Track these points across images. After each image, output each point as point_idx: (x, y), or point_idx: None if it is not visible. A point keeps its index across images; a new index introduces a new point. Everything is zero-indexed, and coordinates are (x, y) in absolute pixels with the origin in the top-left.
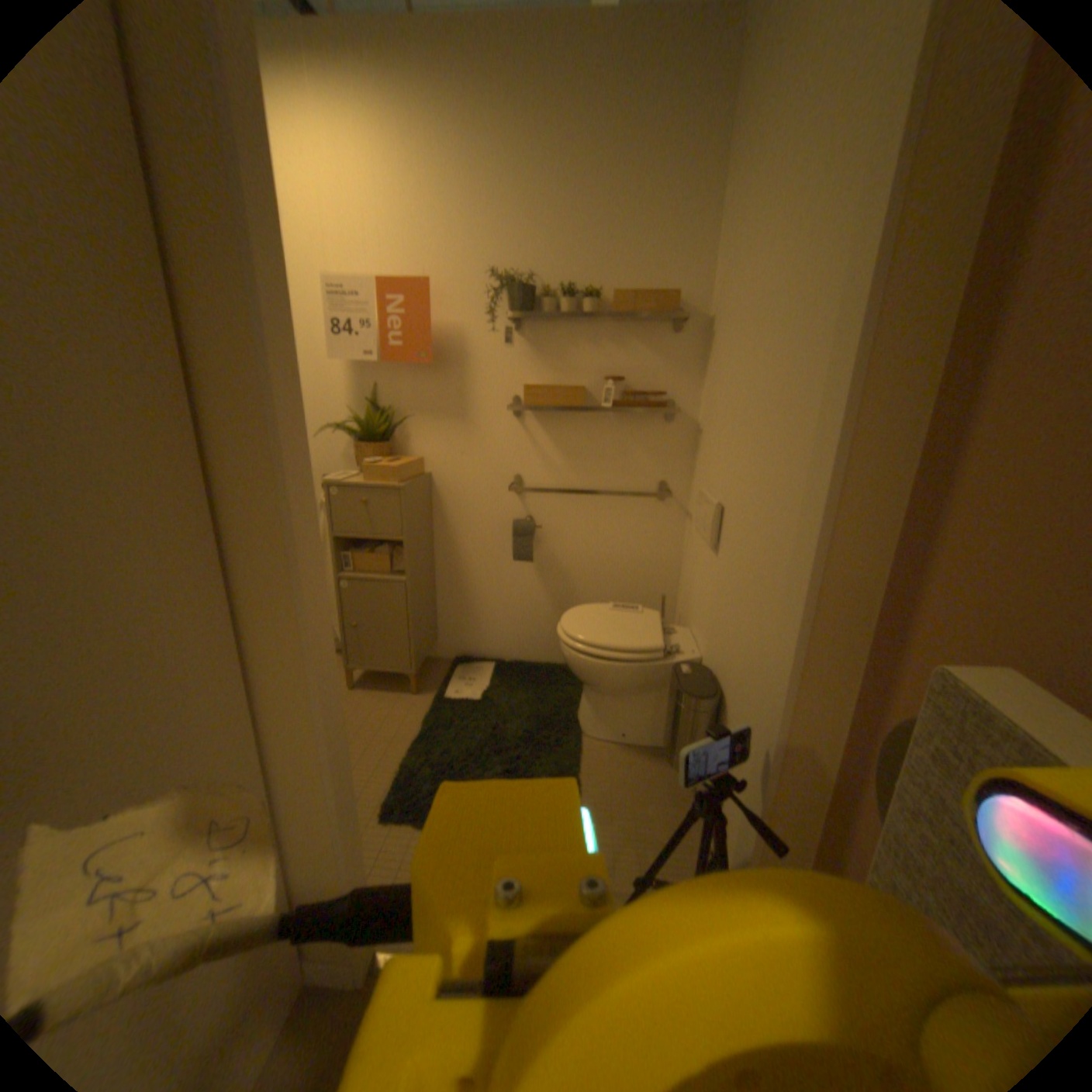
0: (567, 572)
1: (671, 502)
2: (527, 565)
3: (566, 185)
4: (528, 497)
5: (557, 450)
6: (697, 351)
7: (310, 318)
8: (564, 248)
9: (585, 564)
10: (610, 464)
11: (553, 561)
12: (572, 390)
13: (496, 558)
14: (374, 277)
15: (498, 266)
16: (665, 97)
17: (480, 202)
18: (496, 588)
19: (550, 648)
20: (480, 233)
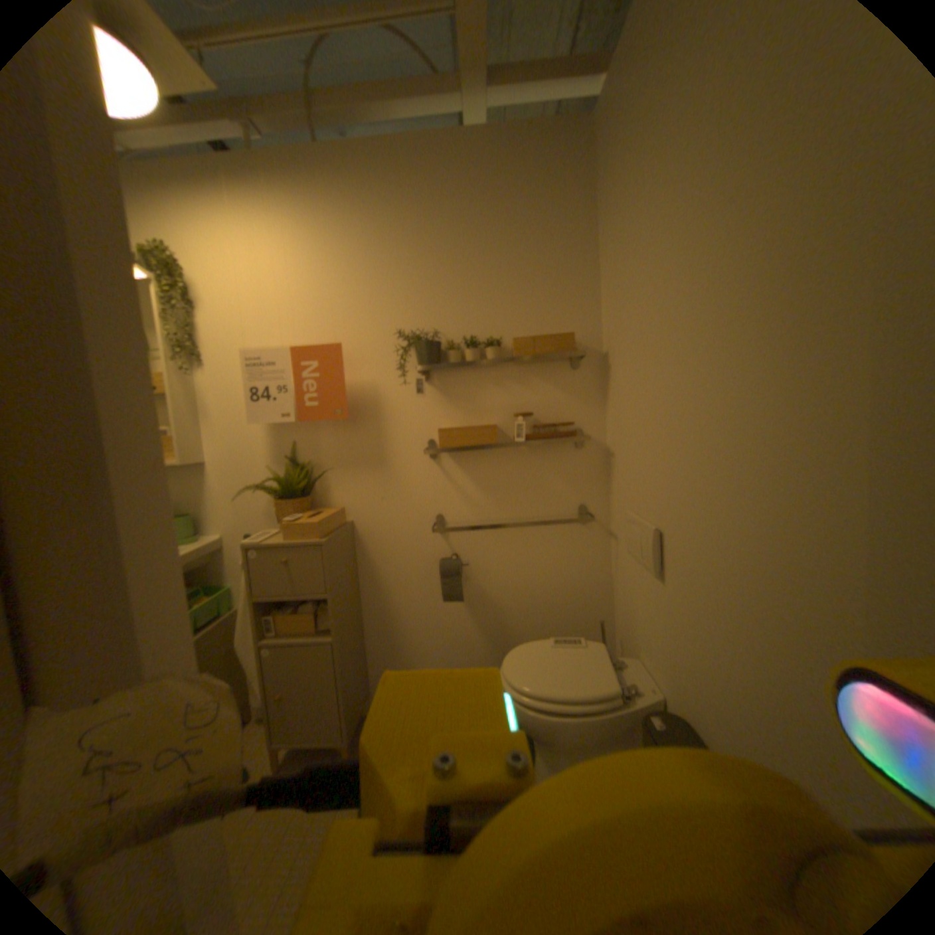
0: (499, 607)
1: (593, 525)
2: (457, 605)
3: (459, 258)
4: (451, 536)
5: (475, 487)
6: (596, 383)
7: (229, 390)
8: (462, 308)
9: (516, 596)
10: (528, 495)
11: (483, 597)
12: (484, 430)
13: (424, 601)
14: (289, 348)
15: (404, 328)
16: (535, 184)
17: (383, 278)
18: (427, 632)
19: None
20: (385, 303)
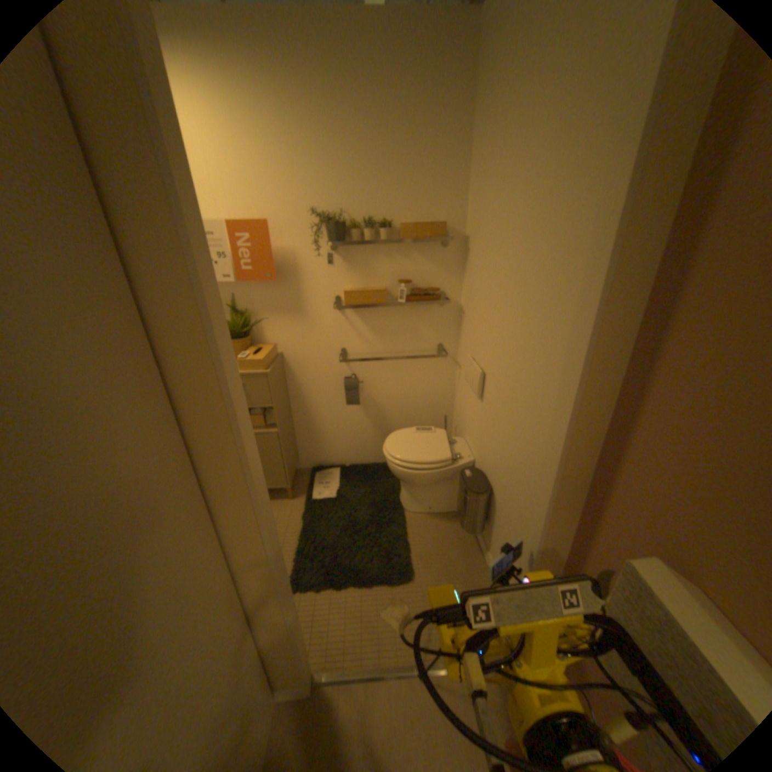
0: (381, 408)
1: (444, 359)
2: (354, 407)
3: (360, 149)
4: (351, 364)
5: (368, 332)
6: (456, 262)
7: None
8: (362, 195)
9: (392, 402)
10: (404, 338)
11: (371, 402)
12: (376, 295)
13: (332, 404)
14: (222, 219)
15: (316, 209)
16: (426, 85)
17: (297, 162)
18: (334, 423)
19: (373, 455)
20: (300, 185)
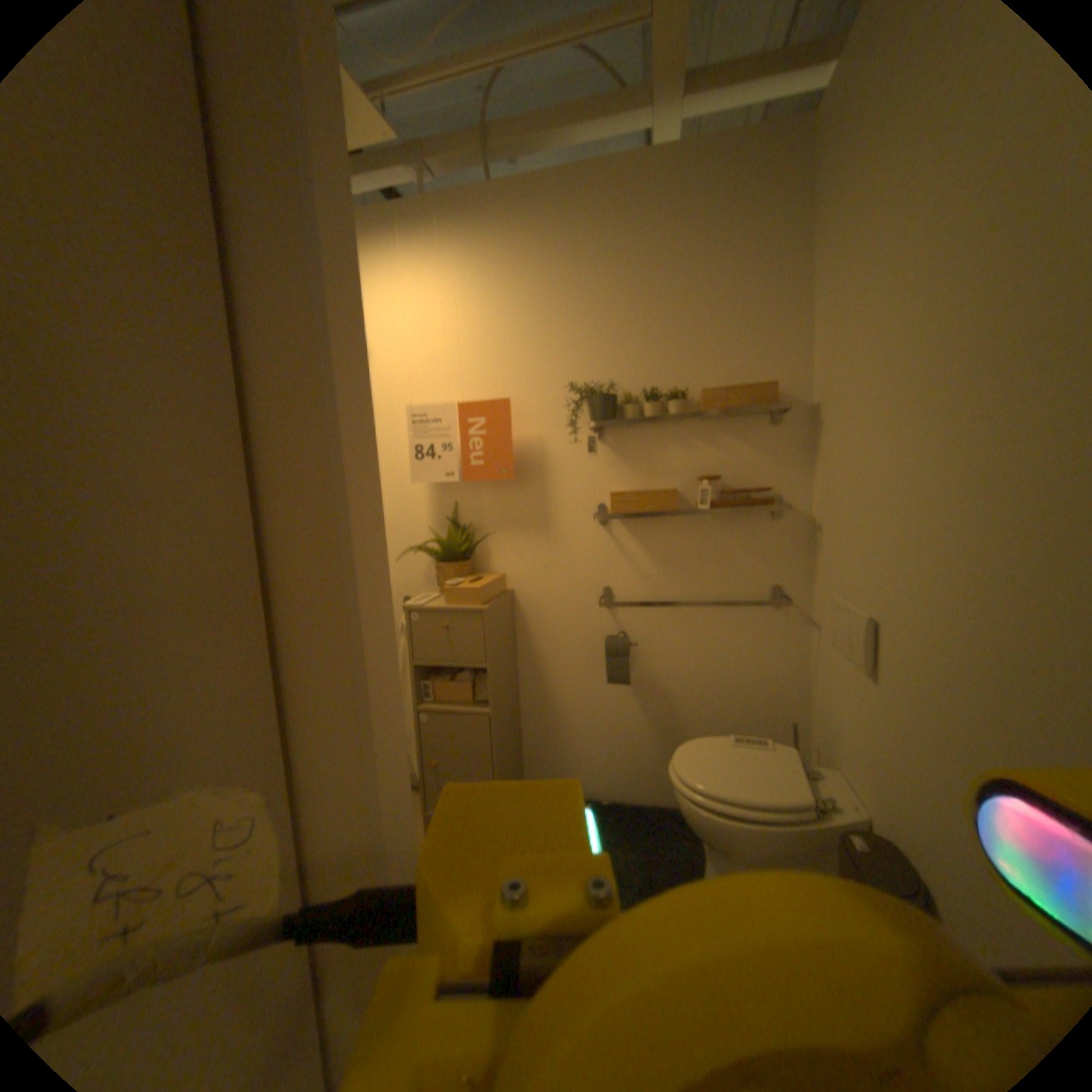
0: (670, 696)
1: (789, 610)
2: (622, 689)
3: (642, 299)
4: (619, 611)
5: (649, 558)
6: (802, 442)
7: (395, 447)
8: (643, 356)
9: (691, 685)
10: (711, 570)
11: (652, 683)
12: (663, 495)
13: (586, 680)
14: (455, 403)
15: (577, 380)
16: (738, 207)
17: (556, 325)
18: (587, 715)
19: (655, 789)
20: (557, 353)
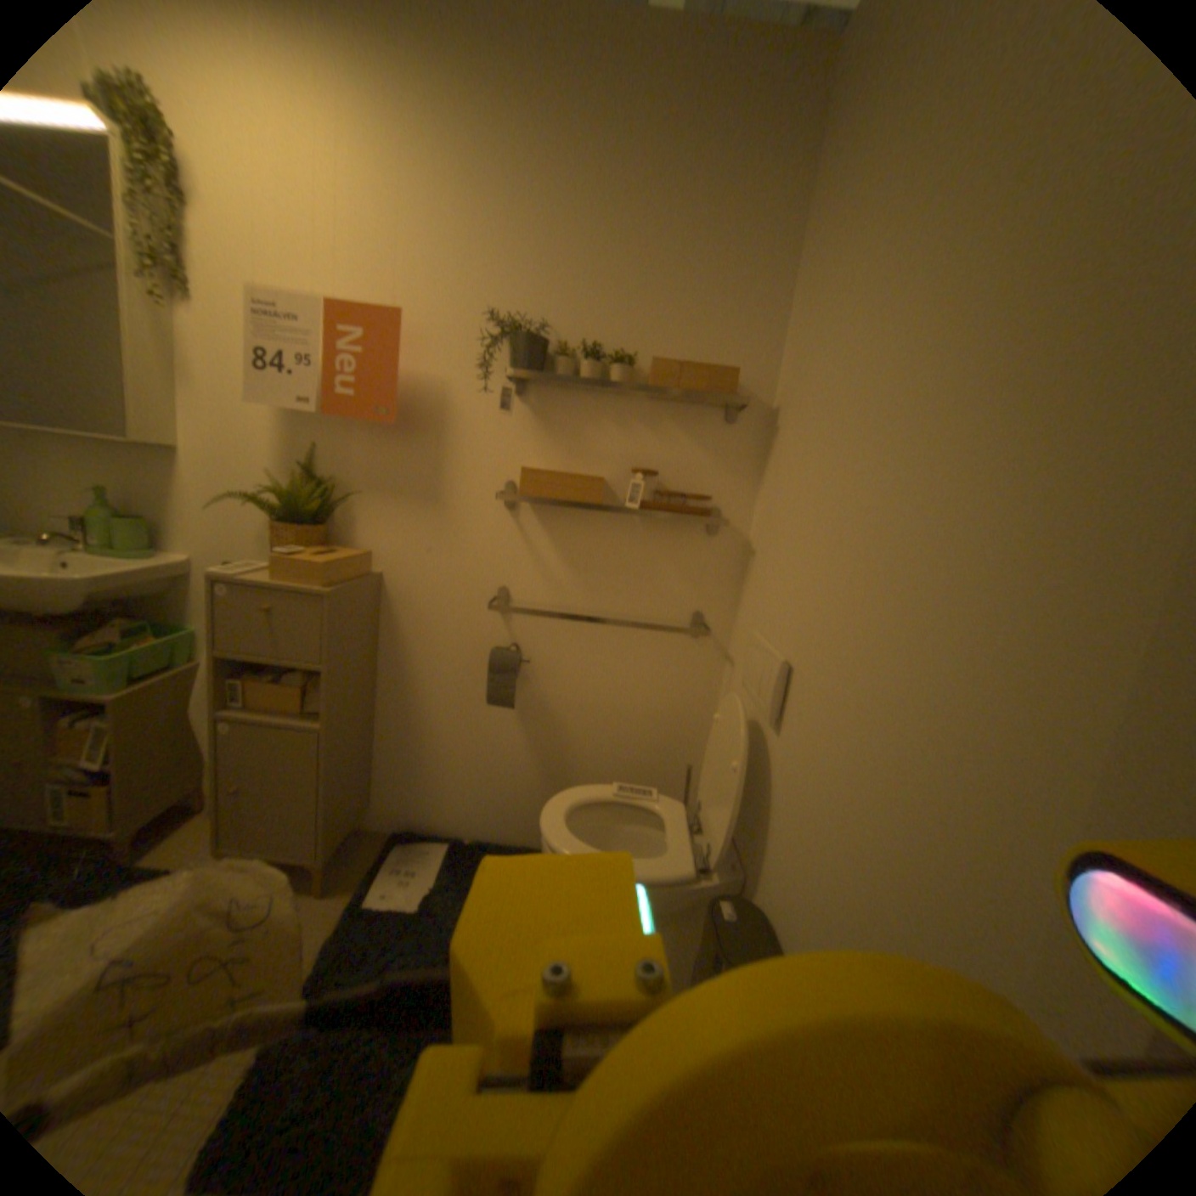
0: (561, 724)
1: (706, 641)
2: (506, 711)
3: (599, 220)
4: (515, 619)
5: (560, 559)
6: (753, 449)
7: (227, 345)
8: (590, 298)
9: (586, 714)
10: (629, 584)
11: (543, 707)
12: (586, 482)
13: (463, 697)
14: (325, 301)
15: (500, 309)
16: (733, 130)
17: (482, 225)
18: (459, 739)
19: (529, 827)
20: (479, 264)
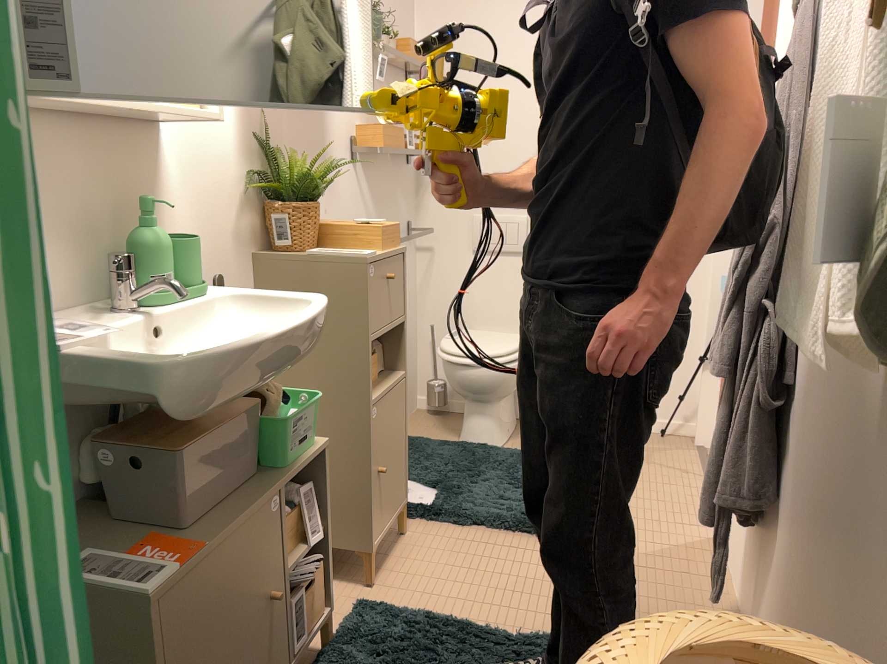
0: None
1: (411, 243)
2: None
3: None
4: None
5: (371, 202)
6: None
7: None
8: None
9: None
10: (391, 212)
11: None
12: (400, 136)
13: None
14: None
15: None
16: None
17: None
18: None
19: None
20: None
